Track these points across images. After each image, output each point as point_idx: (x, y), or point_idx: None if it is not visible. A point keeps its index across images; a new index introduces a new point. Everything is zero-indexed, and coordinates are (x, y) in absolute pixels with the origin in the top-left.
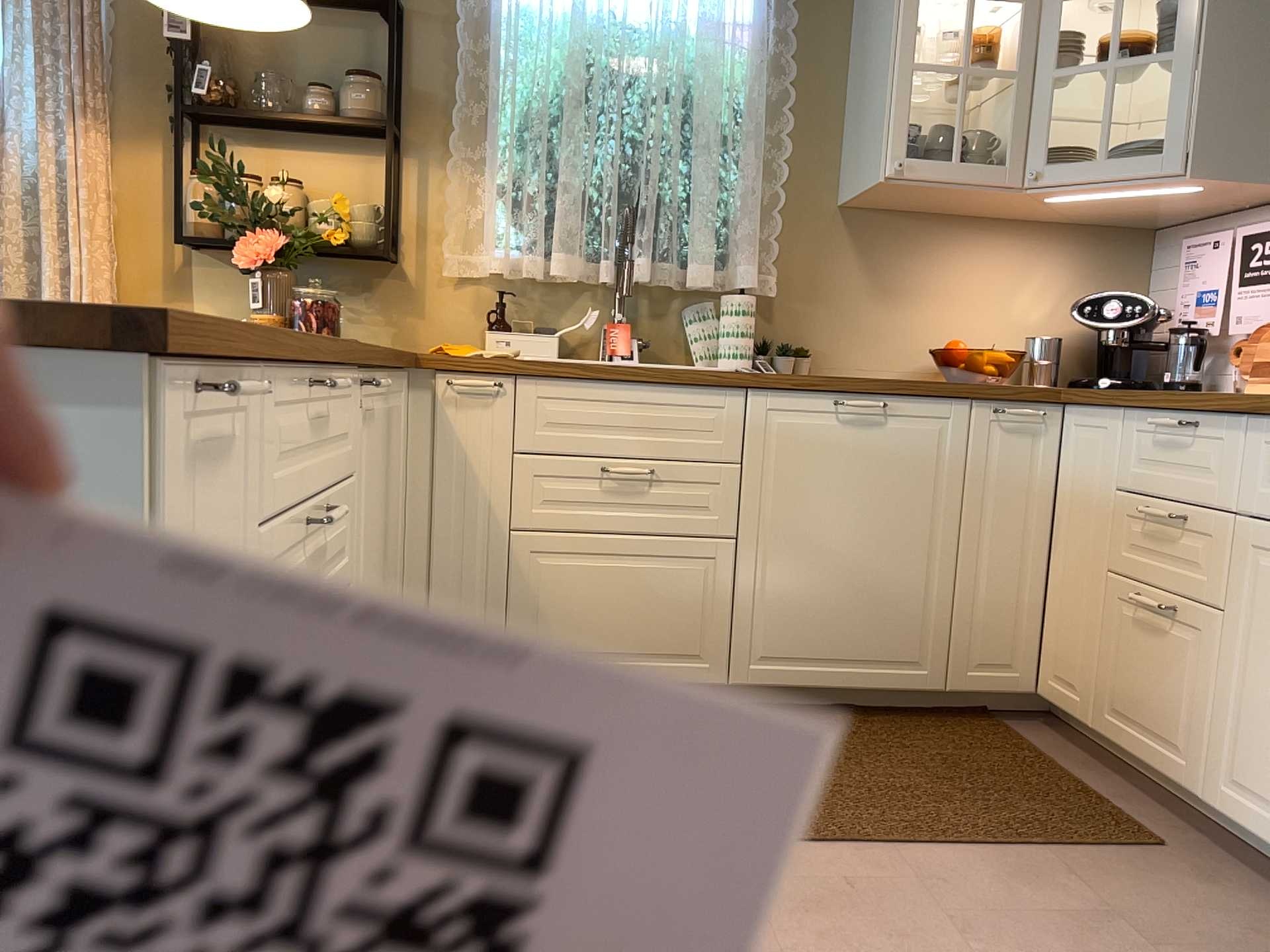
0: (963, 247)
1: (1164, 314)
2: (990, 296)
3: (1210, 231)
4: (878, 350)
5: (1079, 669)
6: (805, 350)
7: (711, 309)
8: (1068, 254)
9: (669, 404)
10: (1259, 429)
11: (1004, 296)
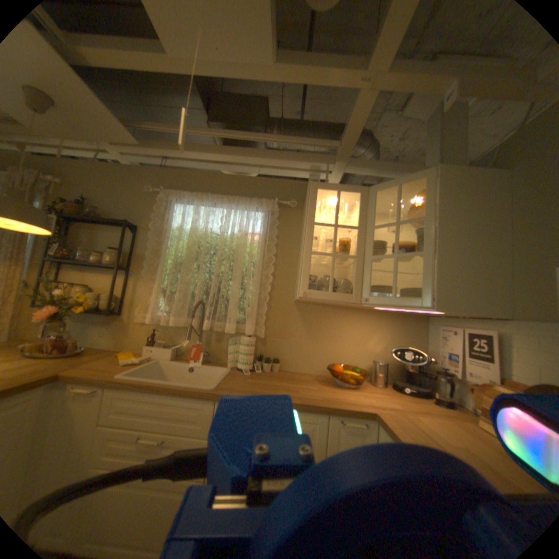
0: (346, 320)
1: (434, 362)
2: (358, 341)
3: (453, 324)
4: (309, 362)
5: None
6: (277, 361)
7: (239, 341)
8: (392, 325)
9: (175, 408)
10: None
11: (364, 342)
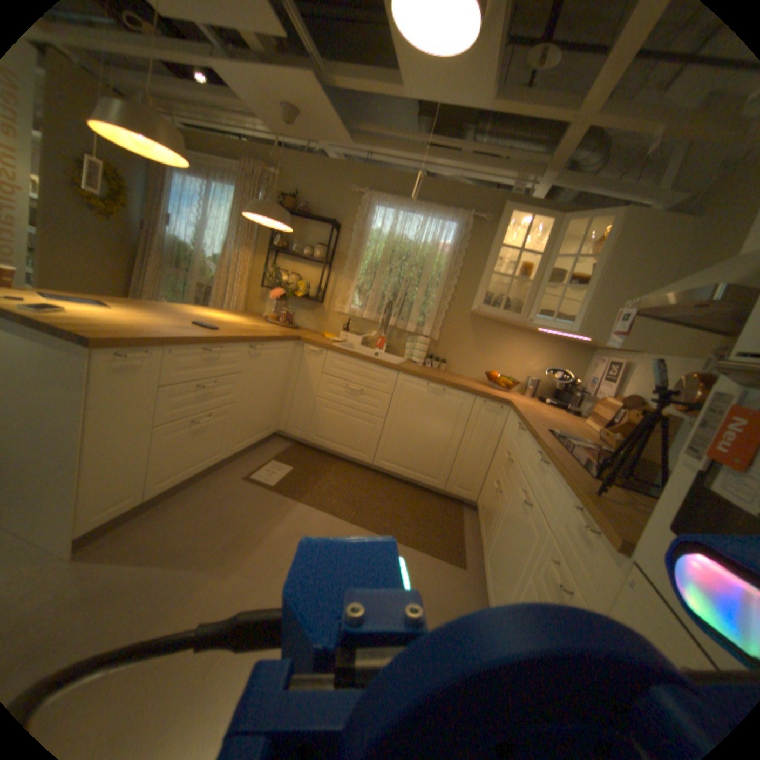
0: (513, 339)
1: (578, 383)
2: (519, 359)
3: (607, 356)
4: (471, 368)
5: (483, 501)
6: (443, 362)
7: (414, 341)
8: (555, 351)
9: (371, 371)
10: (531, 440)
11: (524, 361)
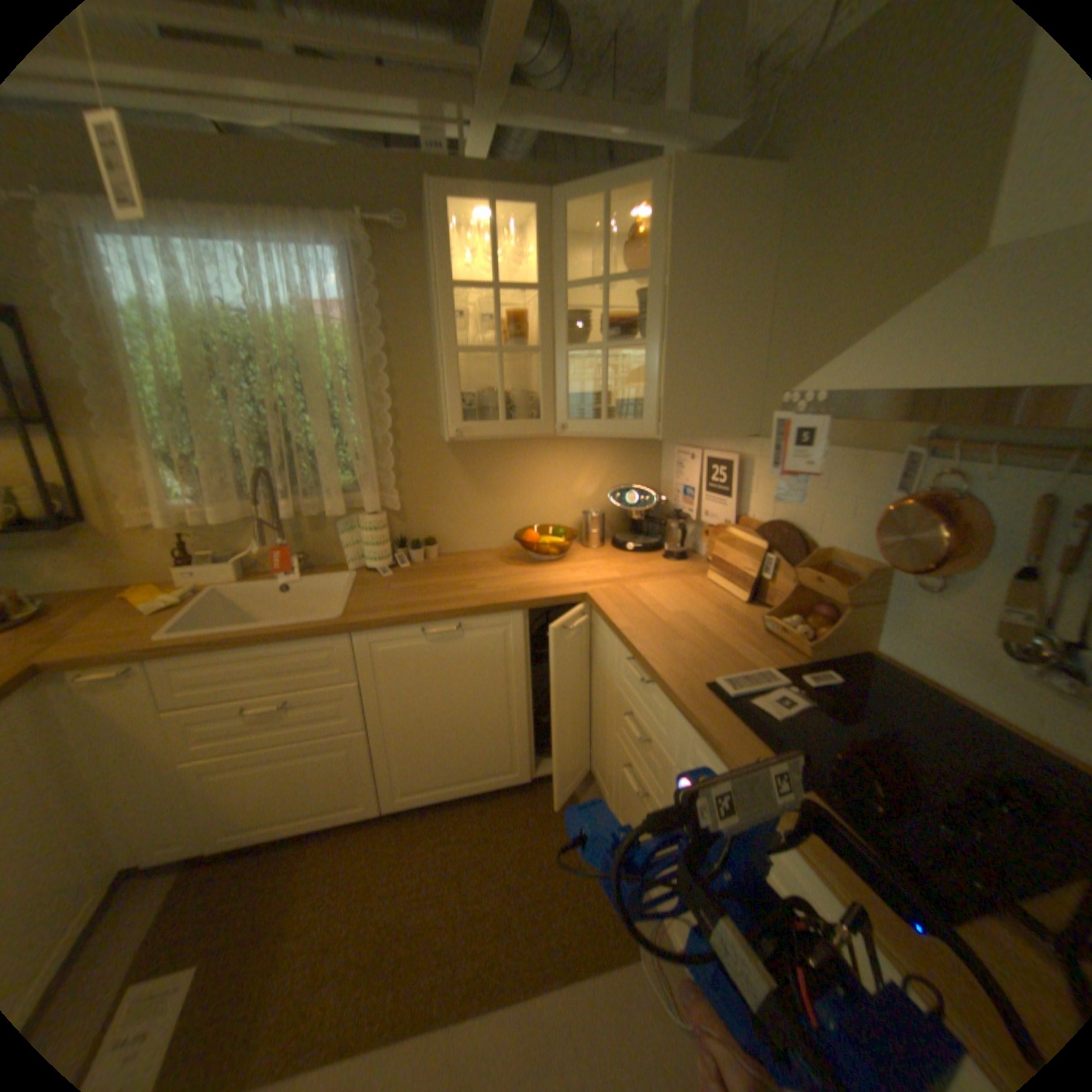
0: (535, 455)
1: (664, 501)
2: (557, 485)
3: (691, 441)
4: (485, 532)
5: (606, 777)
6: (431, 543)
7: (356, 524)
8: (607, 451)
9: (286, 656)
10: (687, 721)
11: (567, 485)
